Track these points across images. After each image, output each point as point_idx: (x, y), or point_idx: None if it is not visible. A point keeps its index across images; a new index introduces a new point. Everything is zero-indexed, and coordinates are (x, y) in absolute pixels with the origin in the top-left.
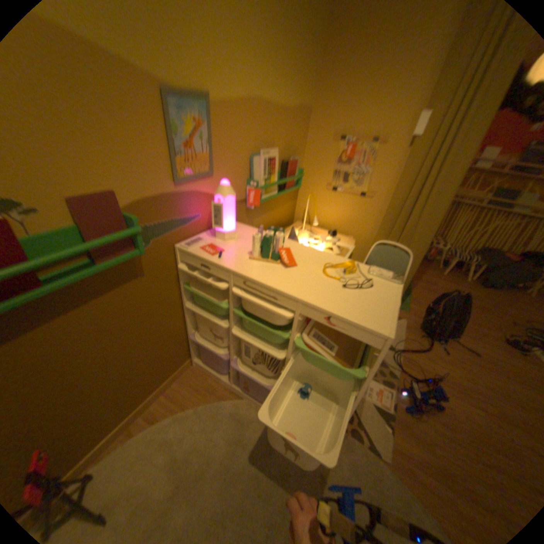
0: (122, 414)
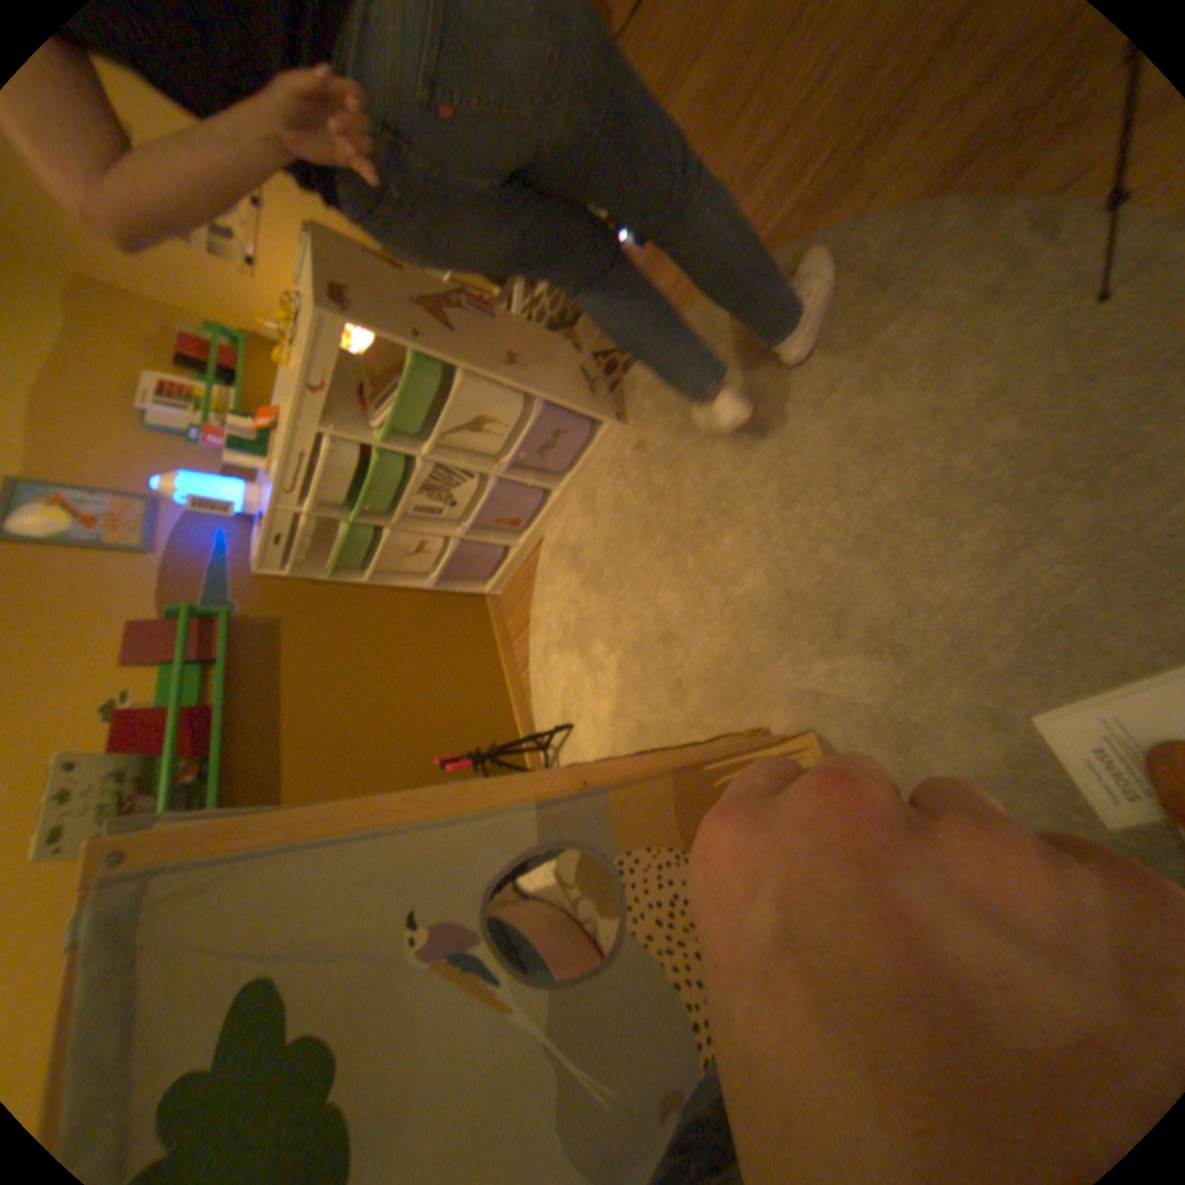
0: (499, 691)
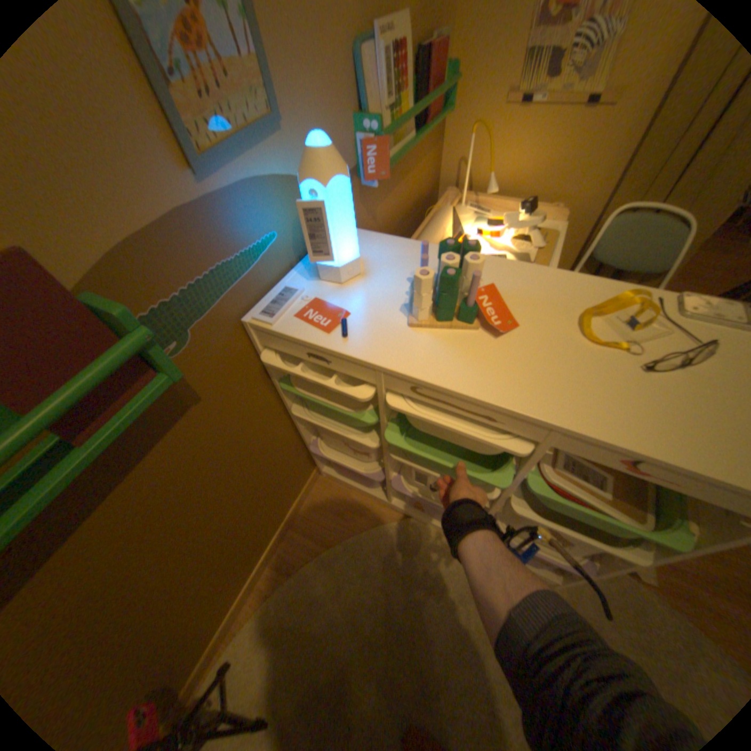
0: (242, 578)
